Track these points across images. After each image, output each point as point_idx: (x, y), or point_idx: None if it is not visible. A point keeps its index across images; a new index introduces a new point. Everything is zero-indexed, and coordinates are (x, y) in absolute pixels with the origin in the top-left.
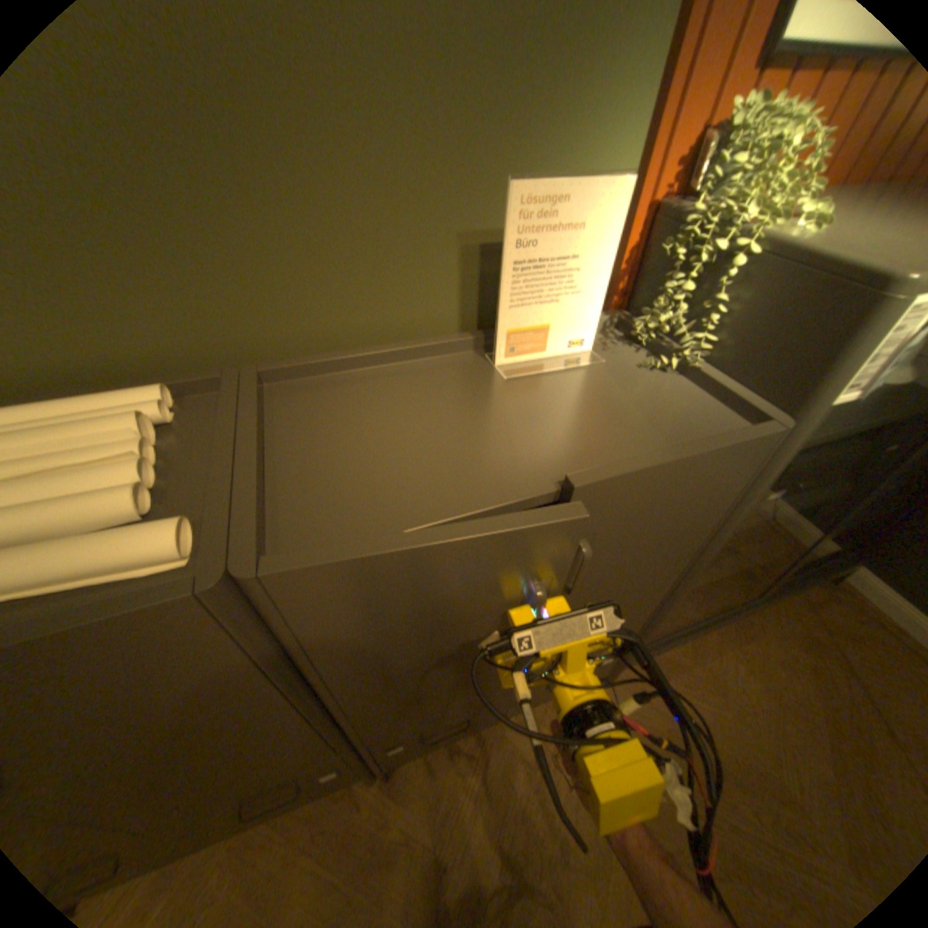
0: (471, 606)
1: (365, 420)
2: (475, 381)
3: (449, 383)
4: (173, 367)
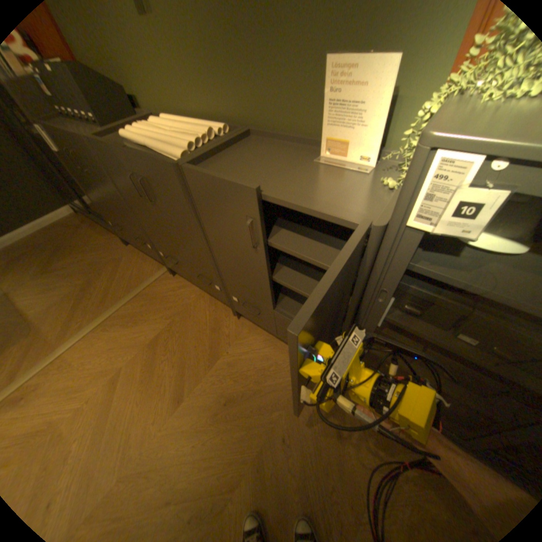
0: (238, 230)
1: (257, 155)
2: (308, 159)
3: (299, 156)
4: (236, 121)
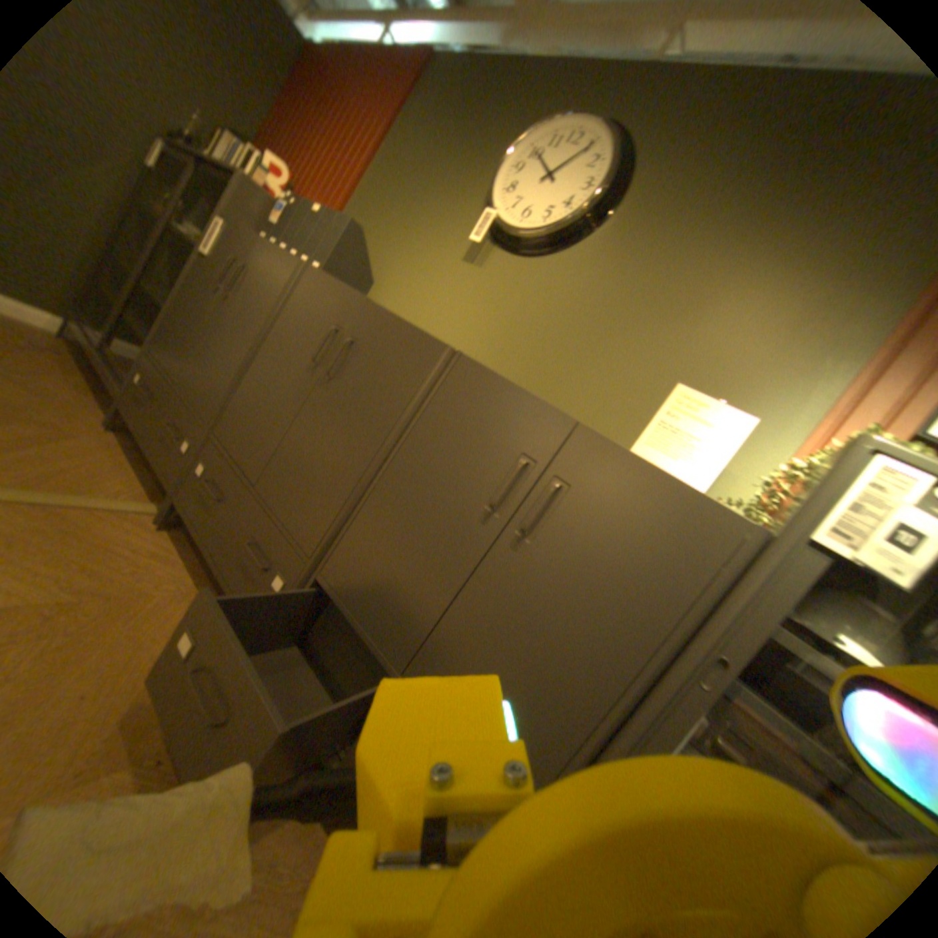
0: (482, 472)
1: None
2: None
3: None
4: None
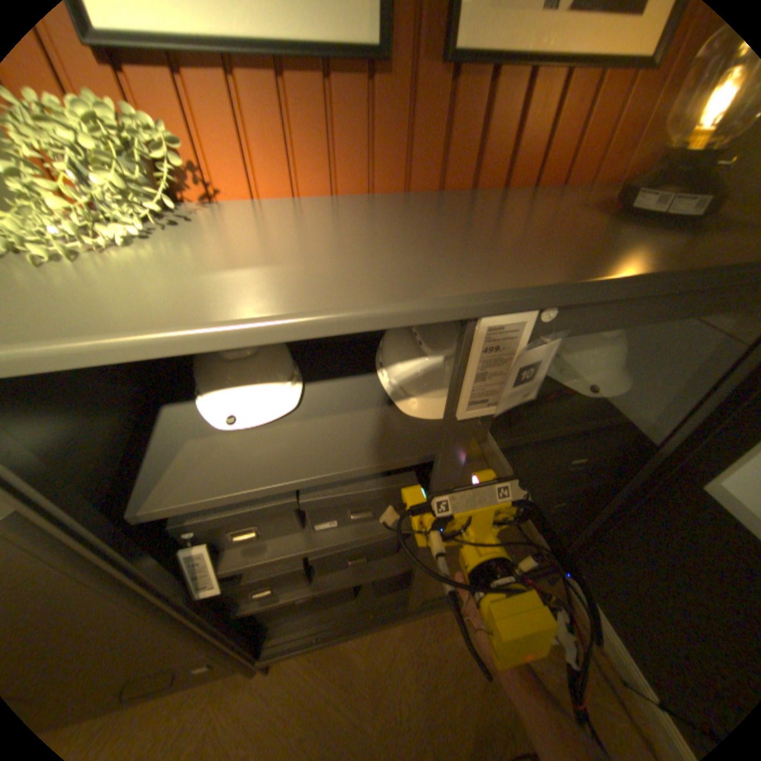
0: None
1: None
2: None
3: None
4: None
